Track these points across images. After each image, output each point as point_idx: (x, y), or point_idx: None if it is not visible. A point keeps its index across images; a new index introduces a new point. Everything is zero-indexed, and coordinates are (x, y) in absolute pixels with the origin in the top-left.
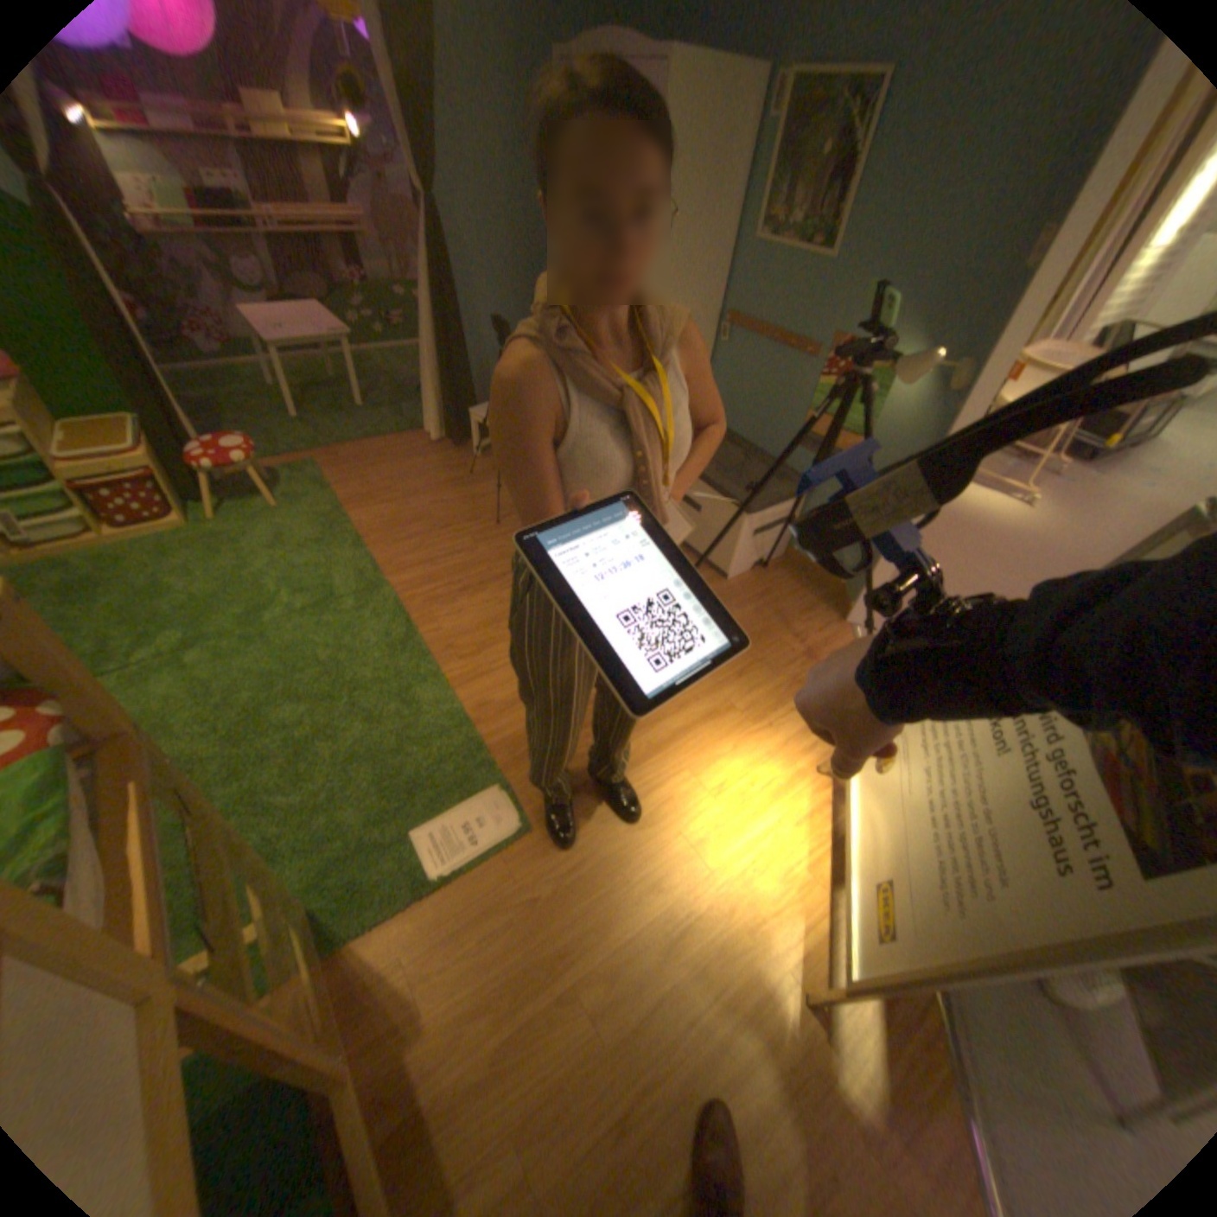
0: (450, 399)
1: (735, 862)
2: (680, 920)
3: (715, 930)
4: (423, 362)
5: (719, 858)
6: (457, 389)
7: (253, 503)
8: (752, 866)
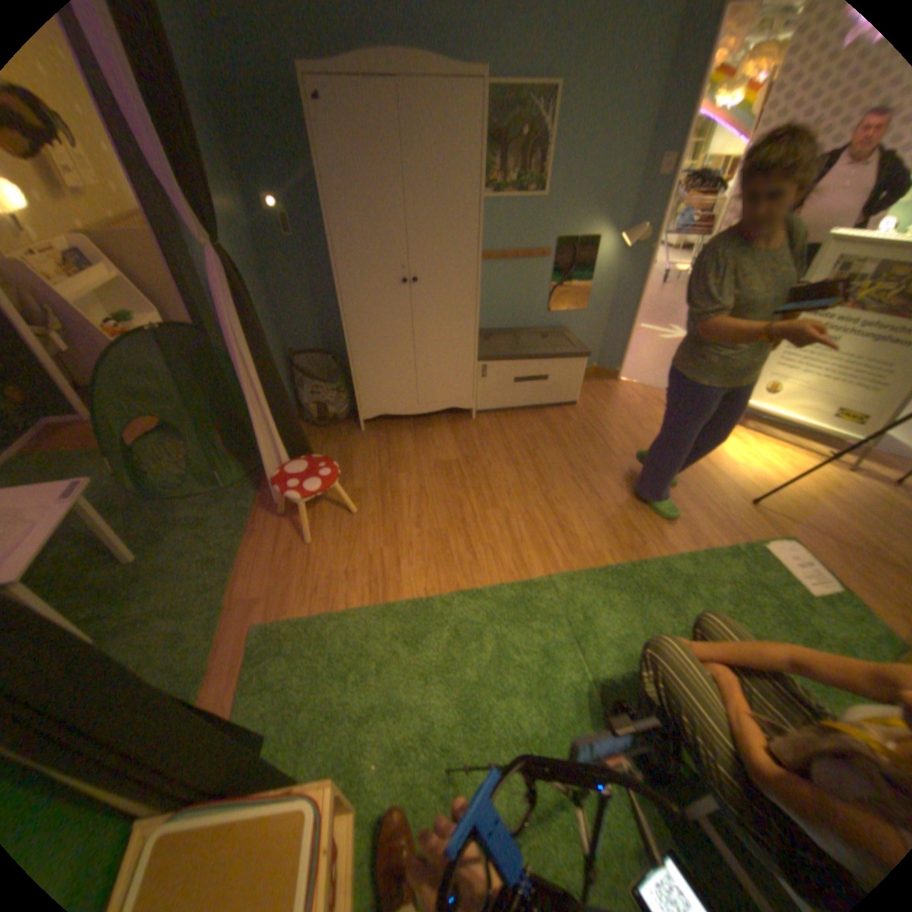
0: (295, 448)
1: (786, 468)
2: (826, 496)
3: (826, 486)
4: (262, 431)
5: (786, 473)
6: (297, 434)
7: (348, 696)
8: (787, 464)
